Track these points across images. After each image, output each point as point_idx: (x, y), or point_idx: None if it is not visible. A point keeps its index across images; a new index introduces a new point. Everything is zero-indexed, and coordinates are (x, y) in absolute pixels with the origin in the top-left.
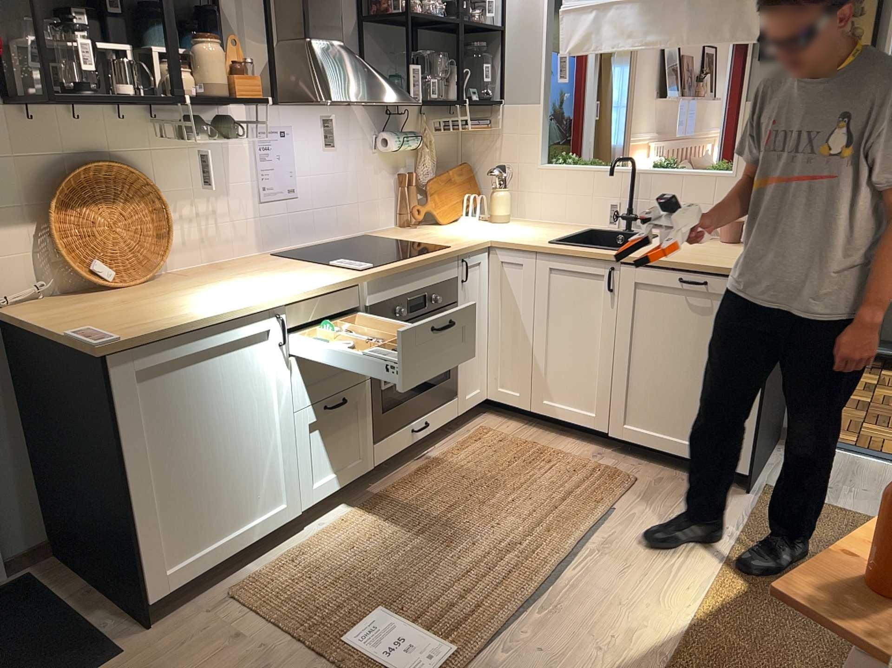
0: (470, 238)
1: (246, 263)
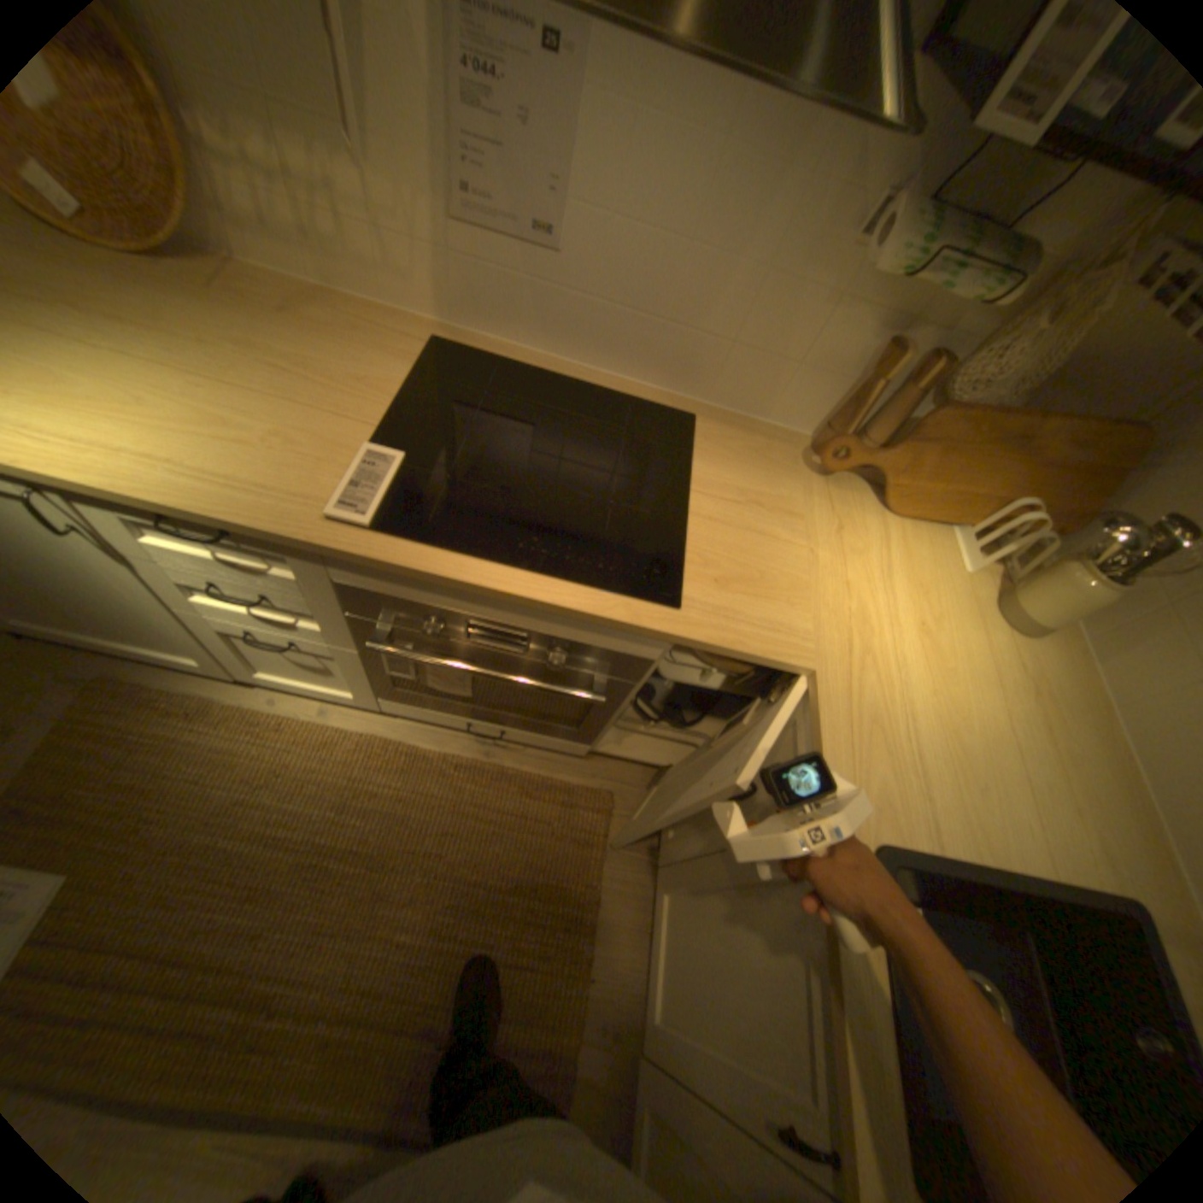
0: (797, 618)
1: (356, 324)
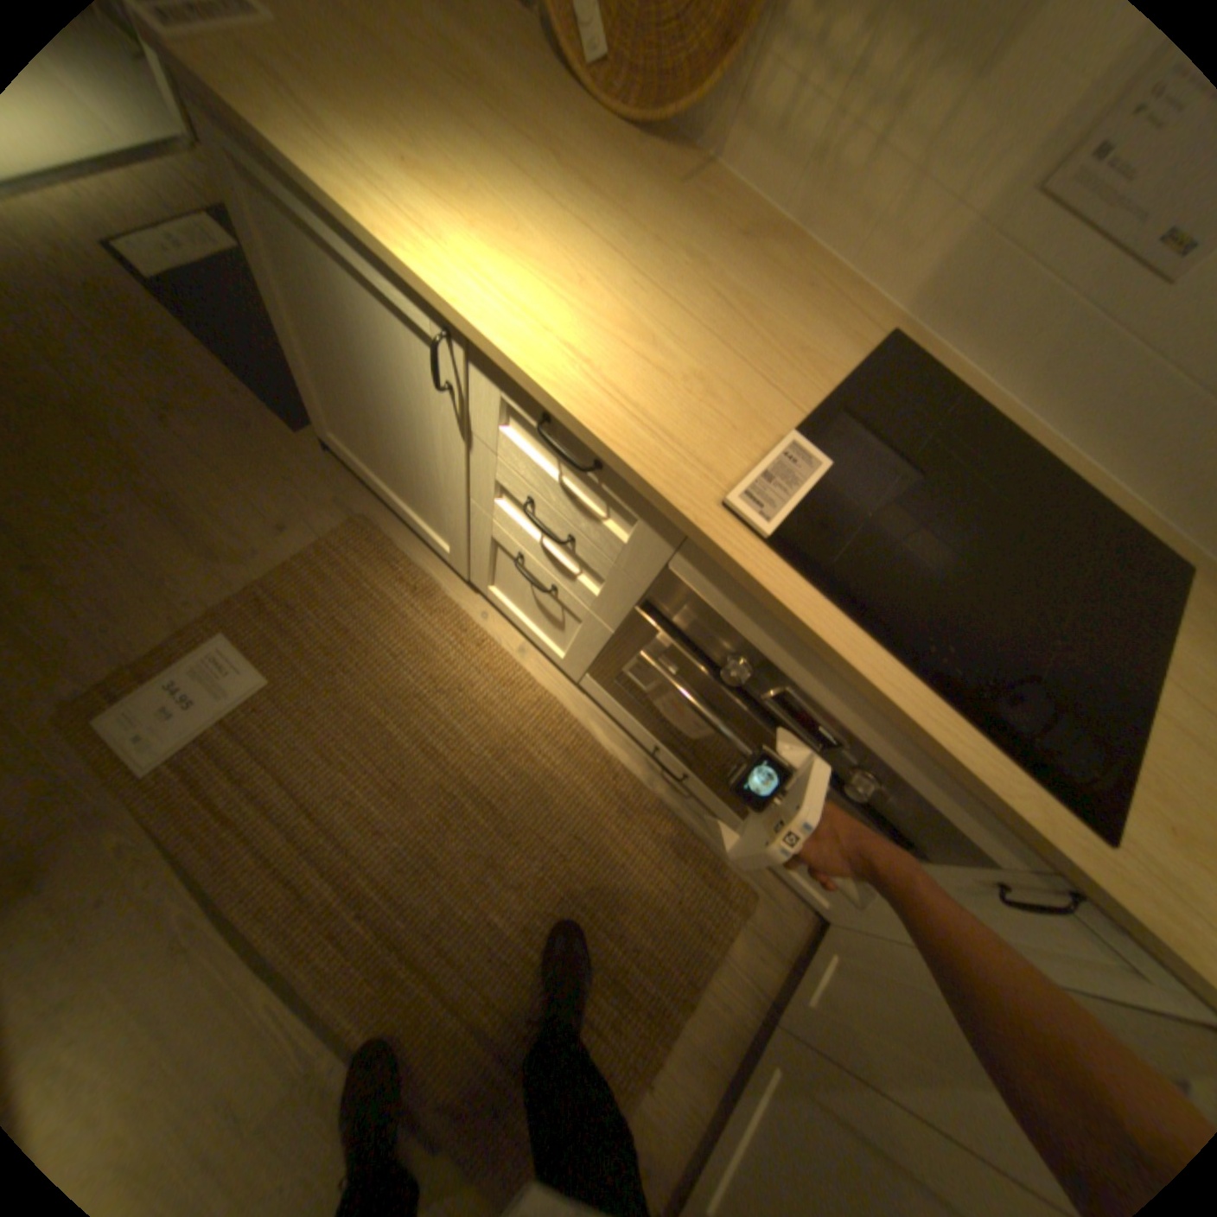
0: None
1: (818, 282)
